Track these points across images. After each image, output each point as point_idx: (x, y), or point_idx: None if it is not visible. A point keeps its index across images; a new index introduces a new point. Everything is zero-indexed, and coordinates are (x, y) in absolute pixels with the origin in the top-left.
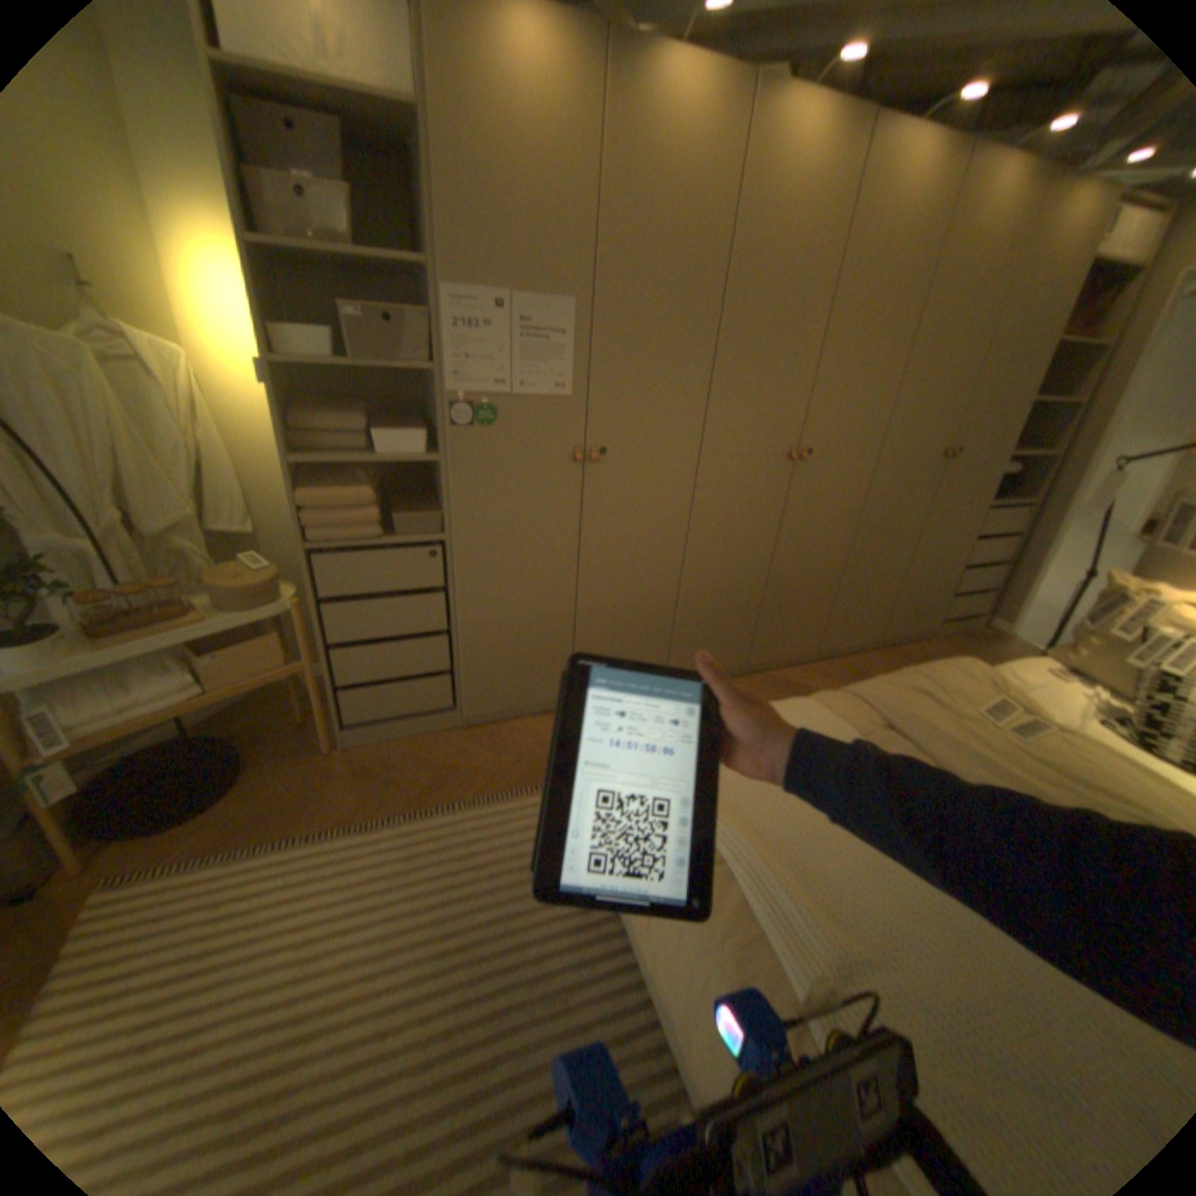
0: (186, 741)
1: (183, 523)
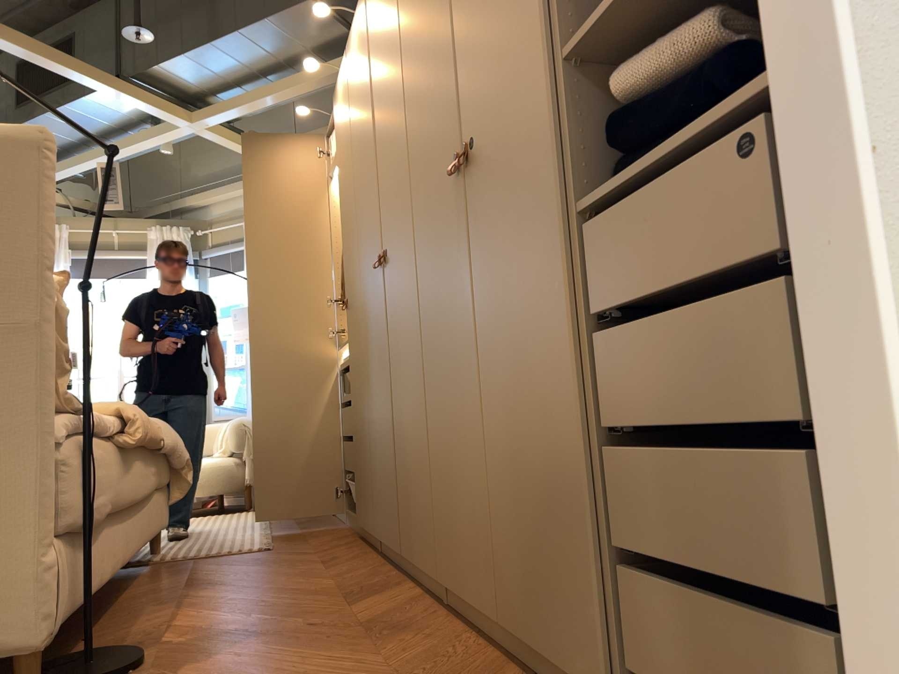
0: None
1: None
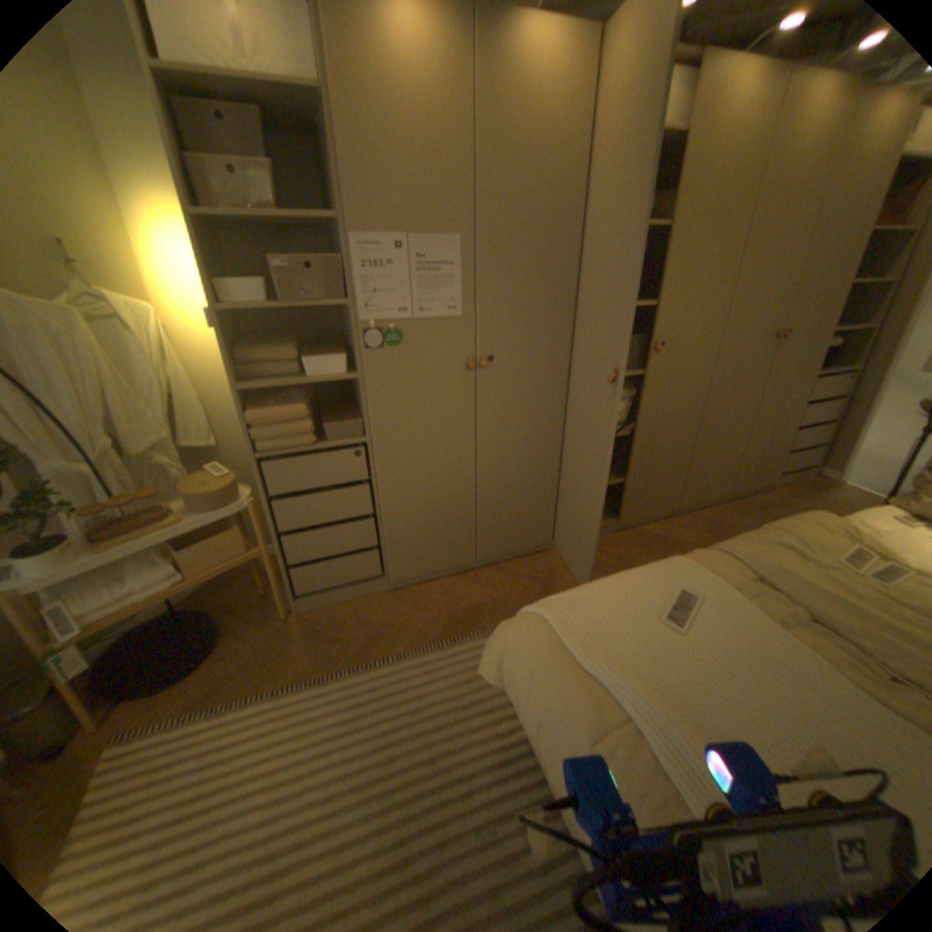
0: (175, 615)
1: (160, 444)
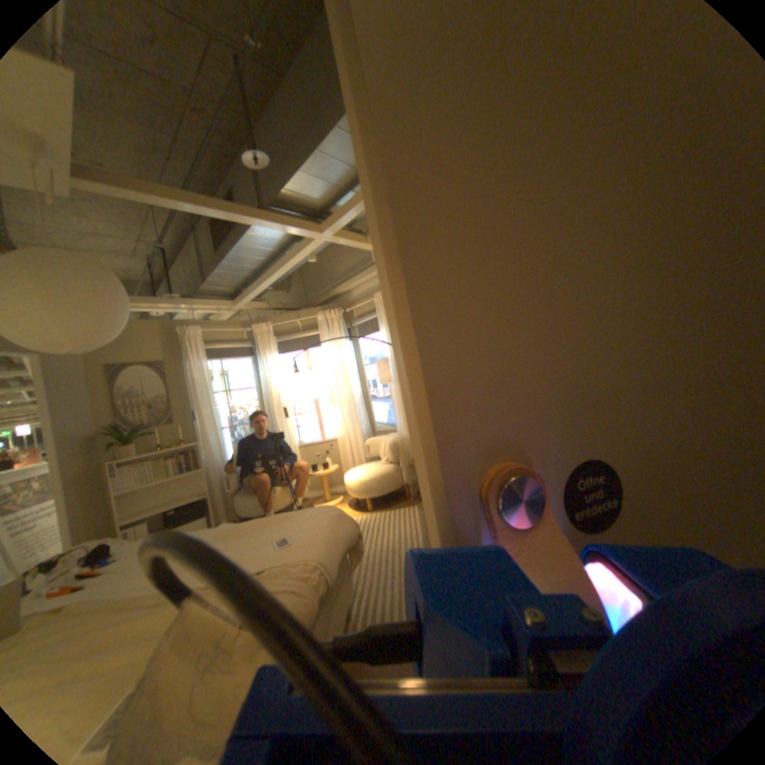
0: None
1: None
